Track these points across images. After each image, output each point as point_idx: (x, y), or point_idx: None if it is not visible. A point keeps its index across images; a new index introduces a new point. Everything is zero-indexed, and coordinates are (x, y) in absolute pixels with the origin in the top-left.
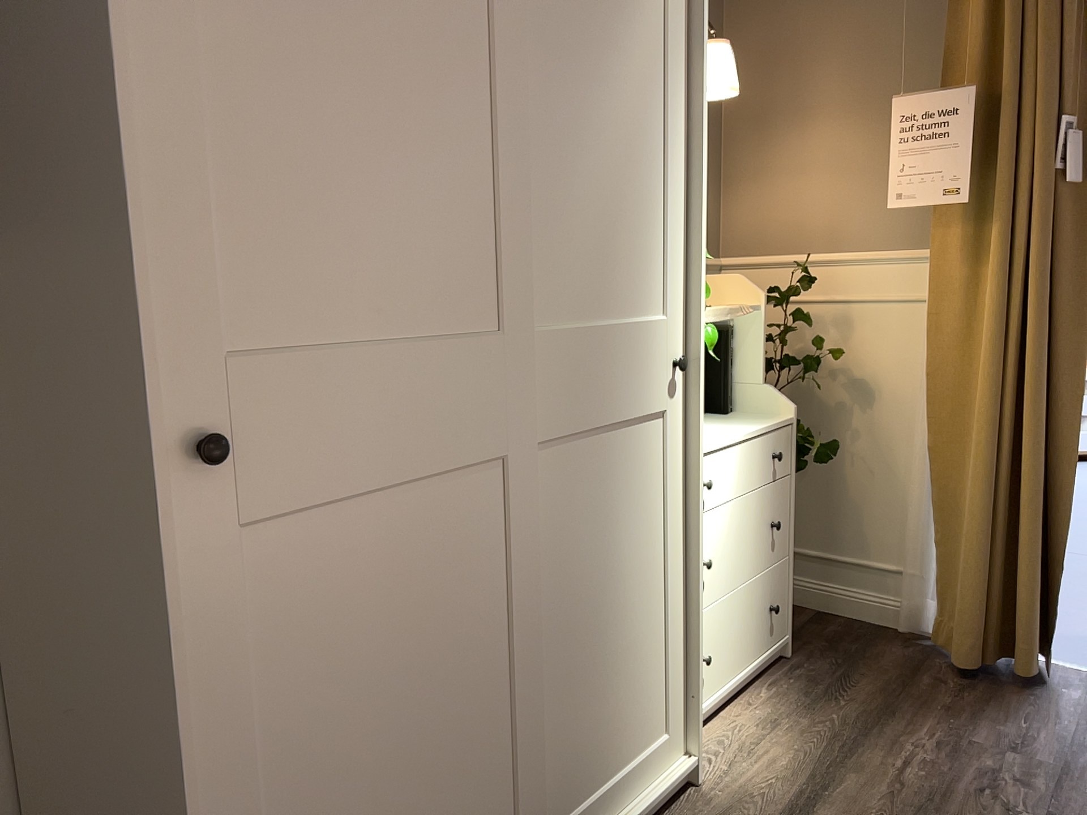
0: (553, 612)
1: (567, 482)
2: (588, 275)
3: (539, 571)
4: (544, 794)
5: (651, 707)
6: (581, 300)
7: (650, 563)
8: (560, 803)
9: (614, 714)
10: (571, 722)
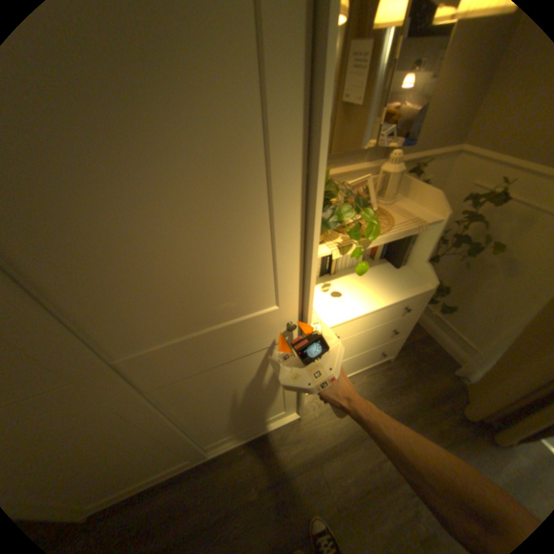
0: (194, 420)
1: (189, 391)
2: (173, 312)
3: (173, 420)
4: (203, 449)
5: (278, 413)
6: (169, 328)
7: (275, 387)
8: (215, 446)
9: (250, 422)
10: (219, 432)
